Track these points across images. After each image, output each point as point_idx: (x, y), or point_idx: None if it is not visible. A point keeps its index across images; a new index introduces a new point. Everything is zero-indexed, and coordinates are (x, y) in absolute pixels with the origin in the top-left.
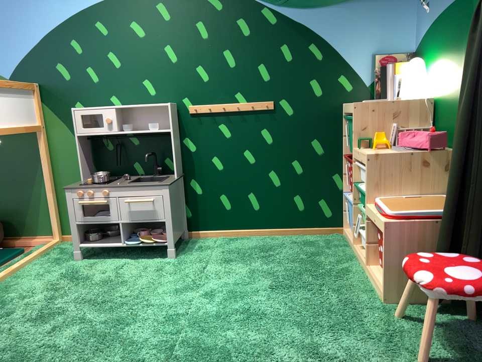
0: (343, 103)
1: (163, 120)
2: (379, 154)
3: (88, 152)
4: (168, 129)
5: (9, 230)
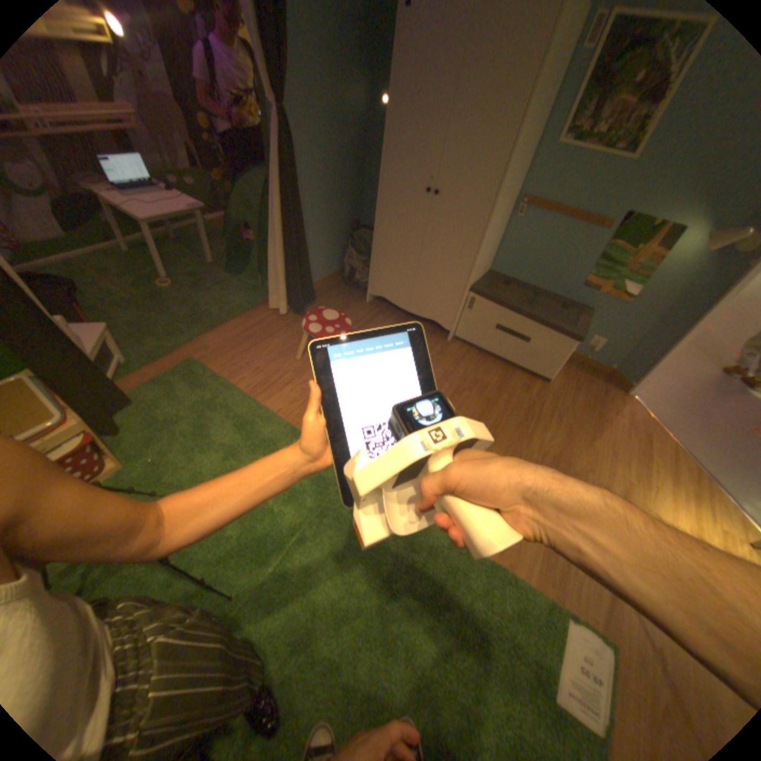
0: None
1: None
2: None
3: None
4: None
5: None
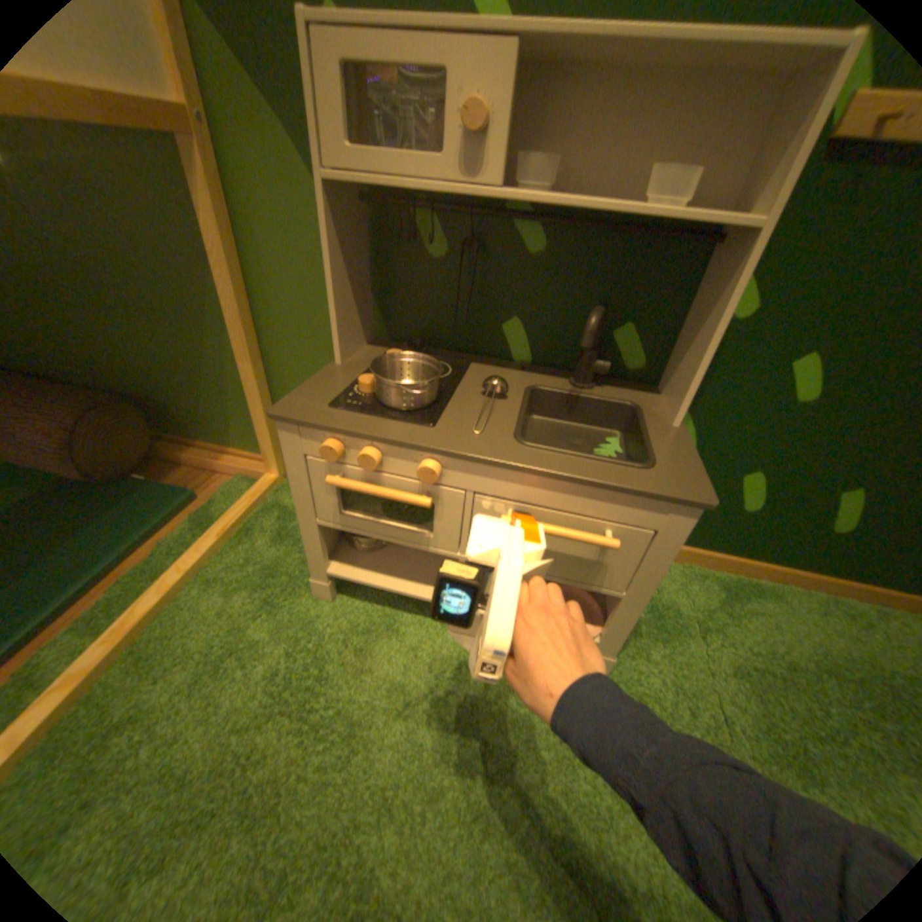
0: None
1: (699, 159)
2: None
3: (362, 254)
4: (762, 215)
5: (168, 423)
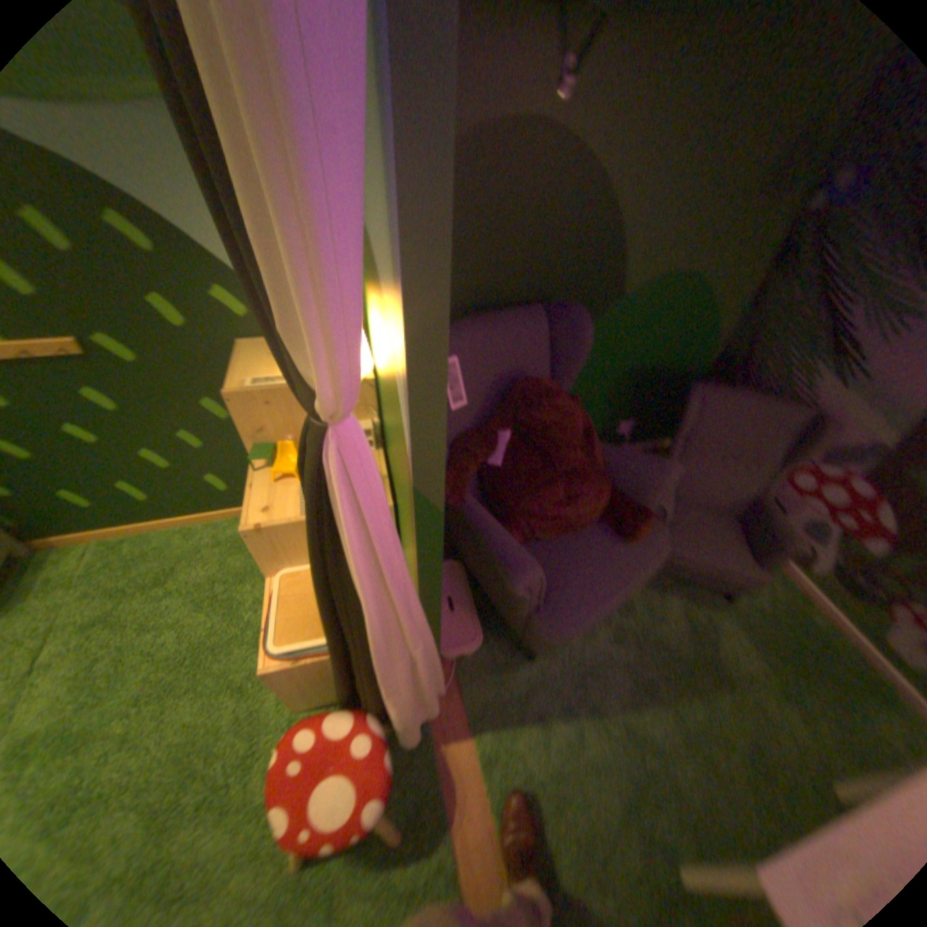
0: (236, 340)
1: None
2: (260, 529)
3: None
4: None
5: None
